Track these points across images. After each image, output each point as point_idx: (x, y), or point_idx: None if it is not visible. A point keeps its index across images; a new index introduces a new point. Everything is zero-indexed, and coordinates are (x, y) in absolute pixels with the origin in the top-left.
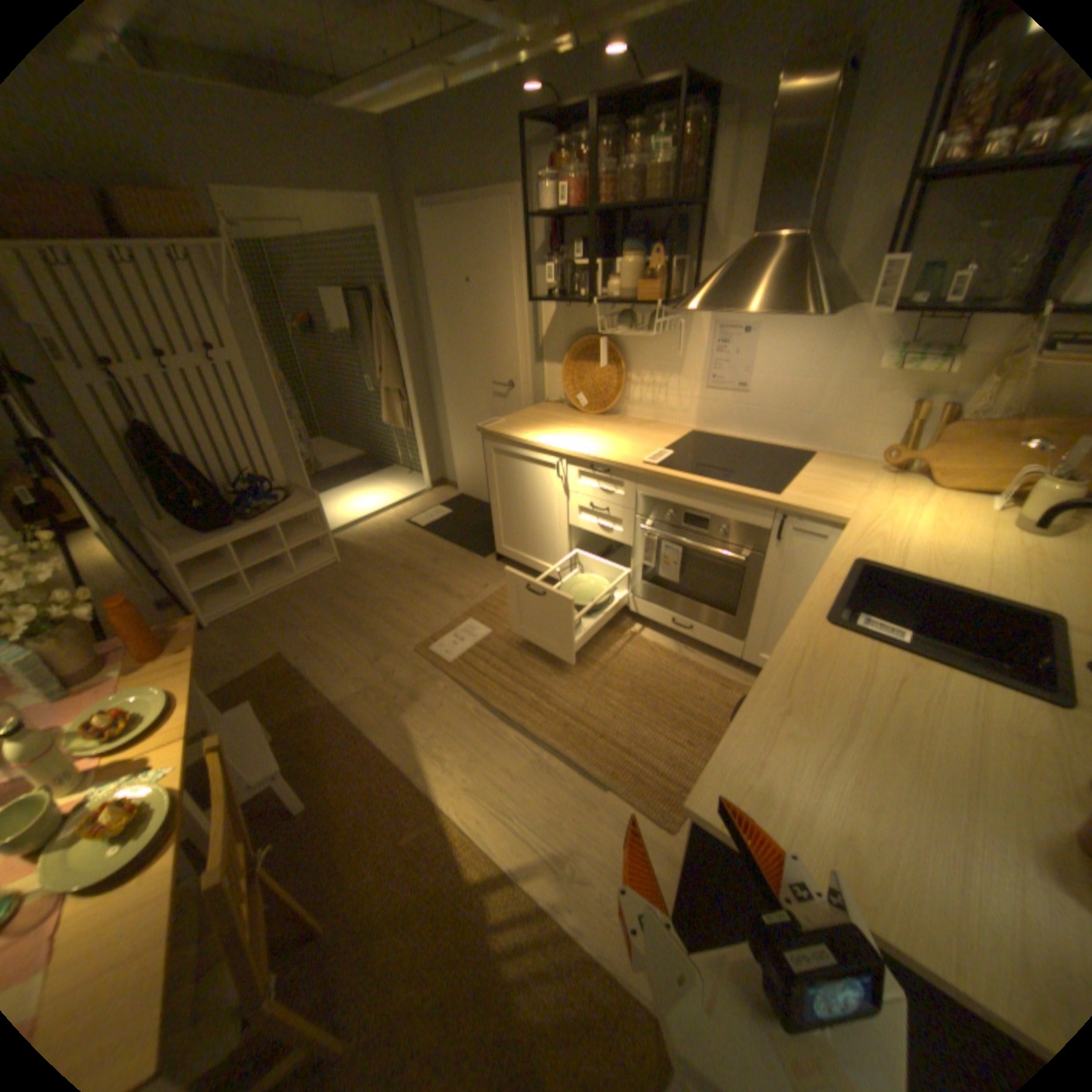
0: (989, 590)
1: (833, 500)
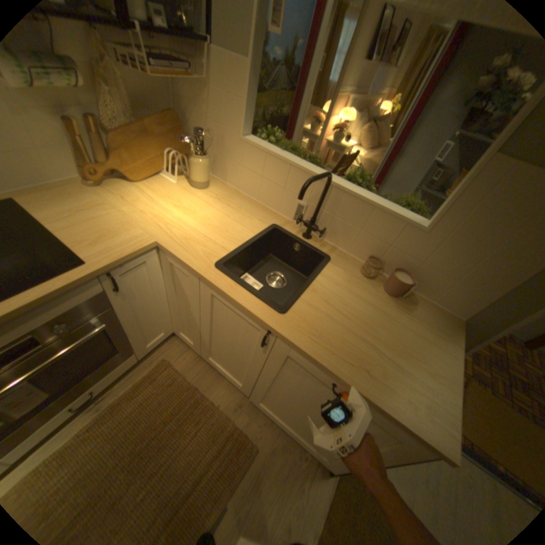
0: (252, 231)
1: (121, 235)
